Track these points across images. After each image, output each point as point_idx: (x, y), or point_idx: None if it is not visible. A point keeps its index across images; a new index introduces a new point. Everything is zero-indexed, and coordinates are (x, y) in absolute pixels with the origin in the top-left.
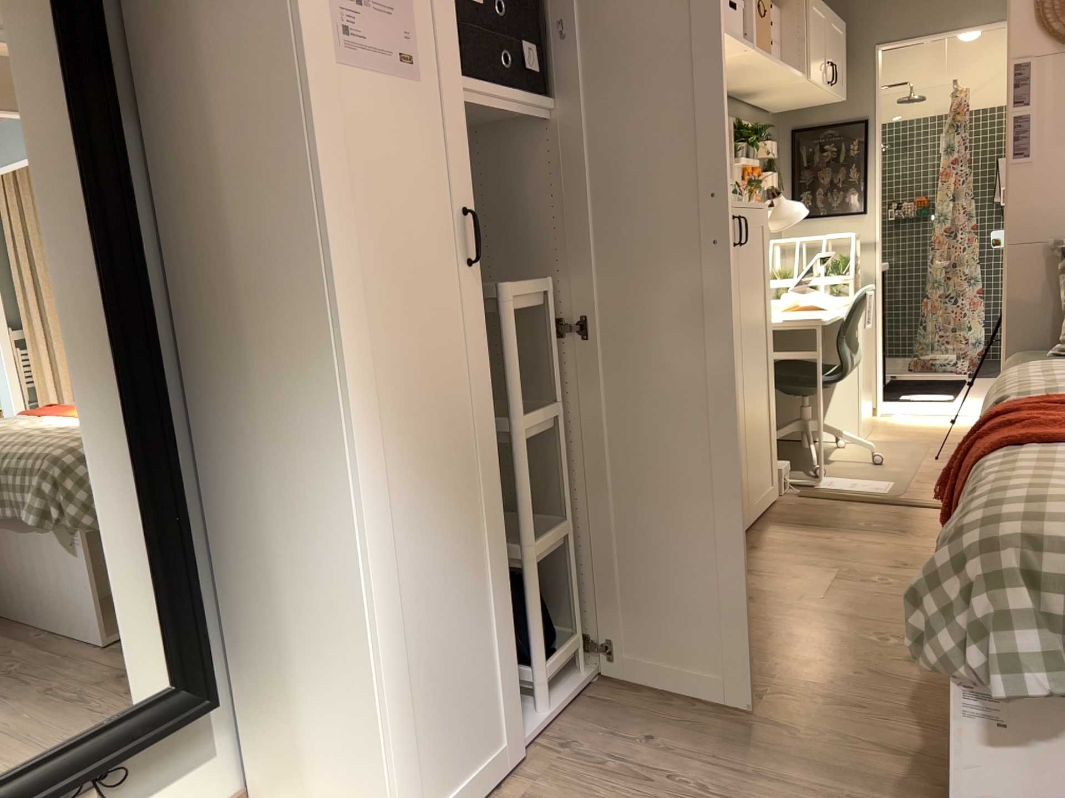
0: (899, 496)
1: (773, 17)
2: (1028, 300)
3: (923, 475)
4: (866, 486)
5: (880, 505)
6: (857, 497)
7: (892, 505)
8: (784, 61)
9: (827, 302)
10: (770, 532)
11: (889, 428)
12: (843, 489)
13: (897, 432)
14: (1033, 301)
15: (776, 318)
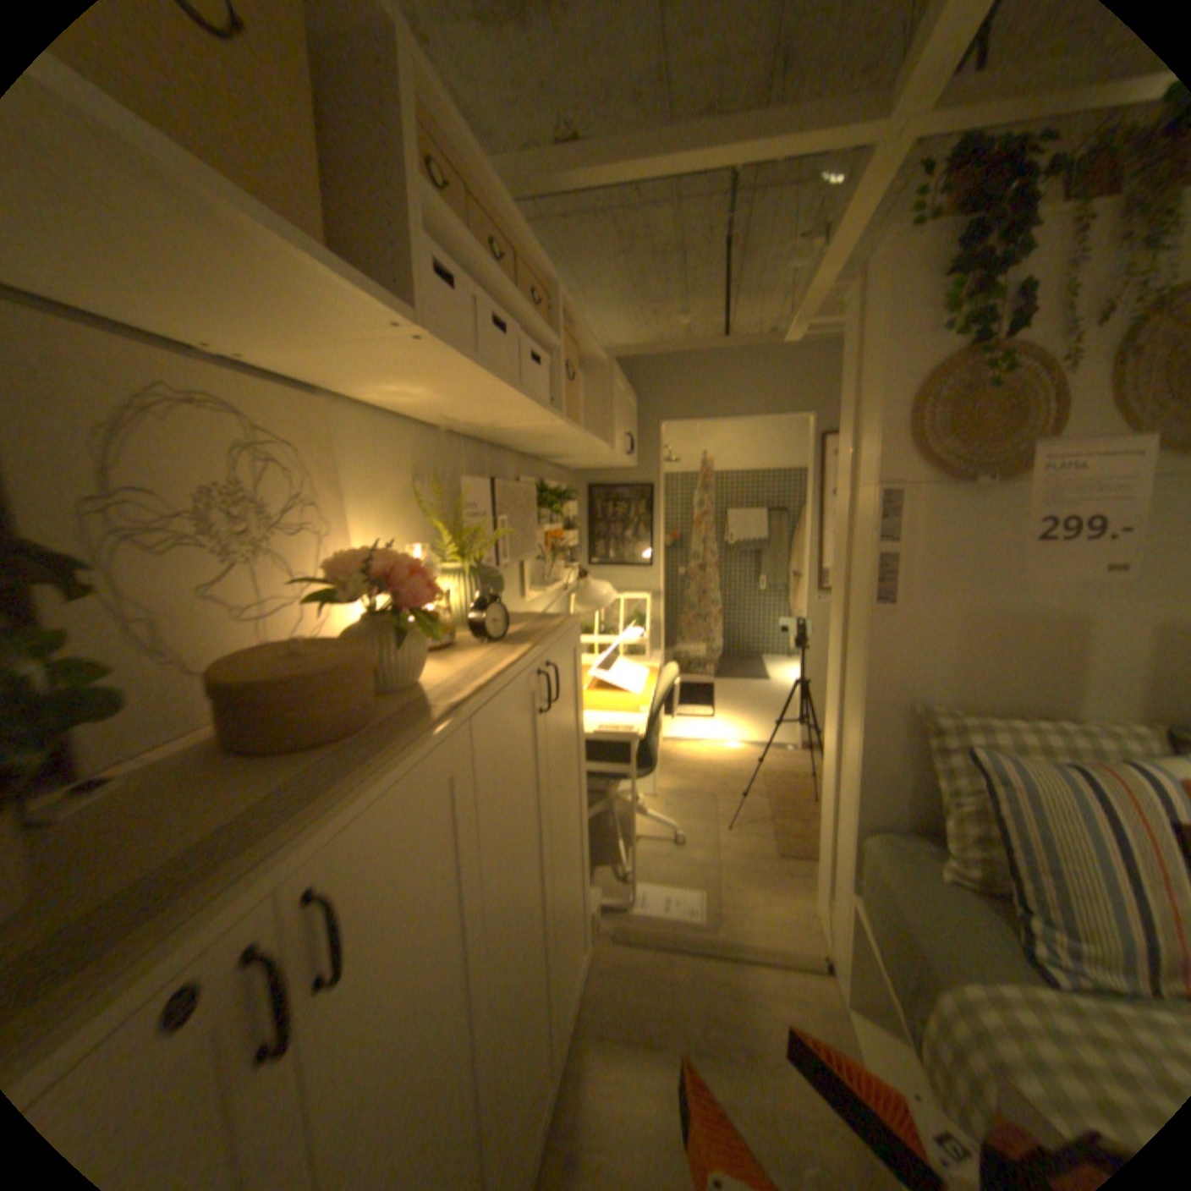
0: (724, 943)
1: (583, 380)
2: (889, 768)
3: (732, 874)
4: (683, 910)
5: (707, 966)
6: (680, 946)
7: (720, 960)
8: (594, 429)
9: (634, 679)
10: (591, 1083)
11: (678, 768)
12: (660, 917)
13: (686, 776)
14: (895, 770)
15: (589, 724)
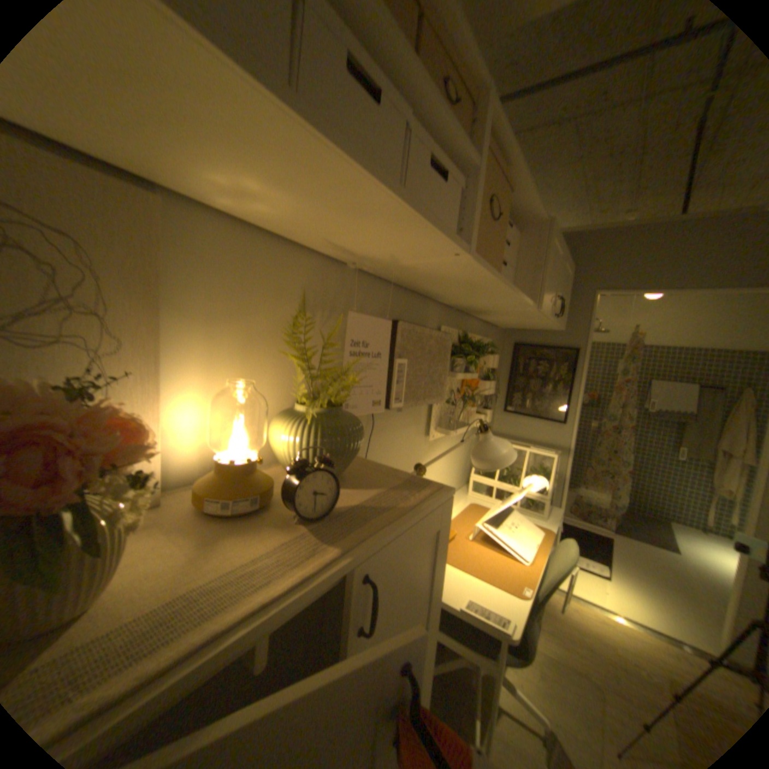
0: None
1: (518, 239)
2: None
3: None
4: None
5: None
6: None
7: None
8: (521, 287)
9: (525, 545)
10: None
11: (563, 634)
12: None
13: (571, 649)
14: None
15: (458, 597)
